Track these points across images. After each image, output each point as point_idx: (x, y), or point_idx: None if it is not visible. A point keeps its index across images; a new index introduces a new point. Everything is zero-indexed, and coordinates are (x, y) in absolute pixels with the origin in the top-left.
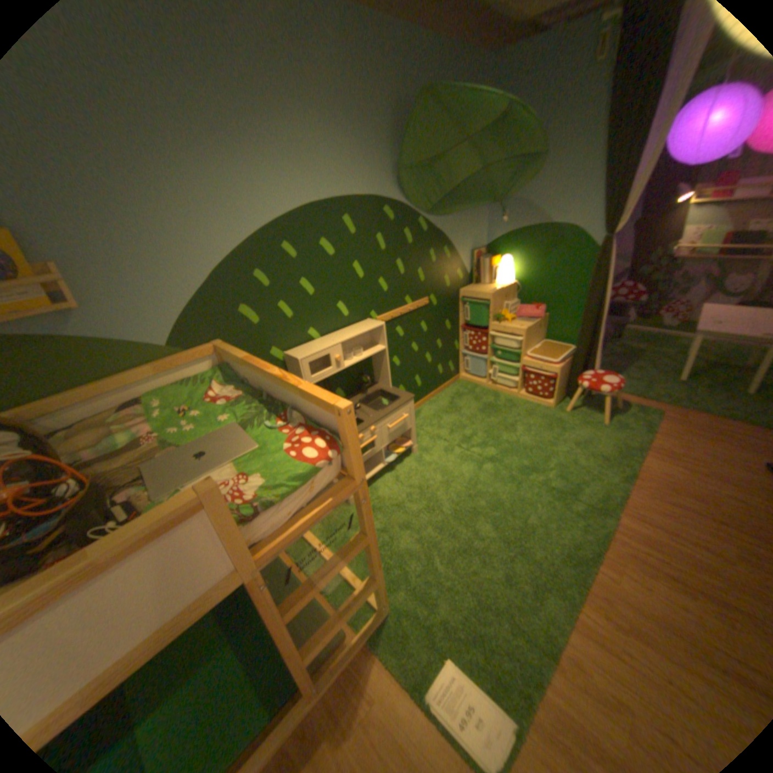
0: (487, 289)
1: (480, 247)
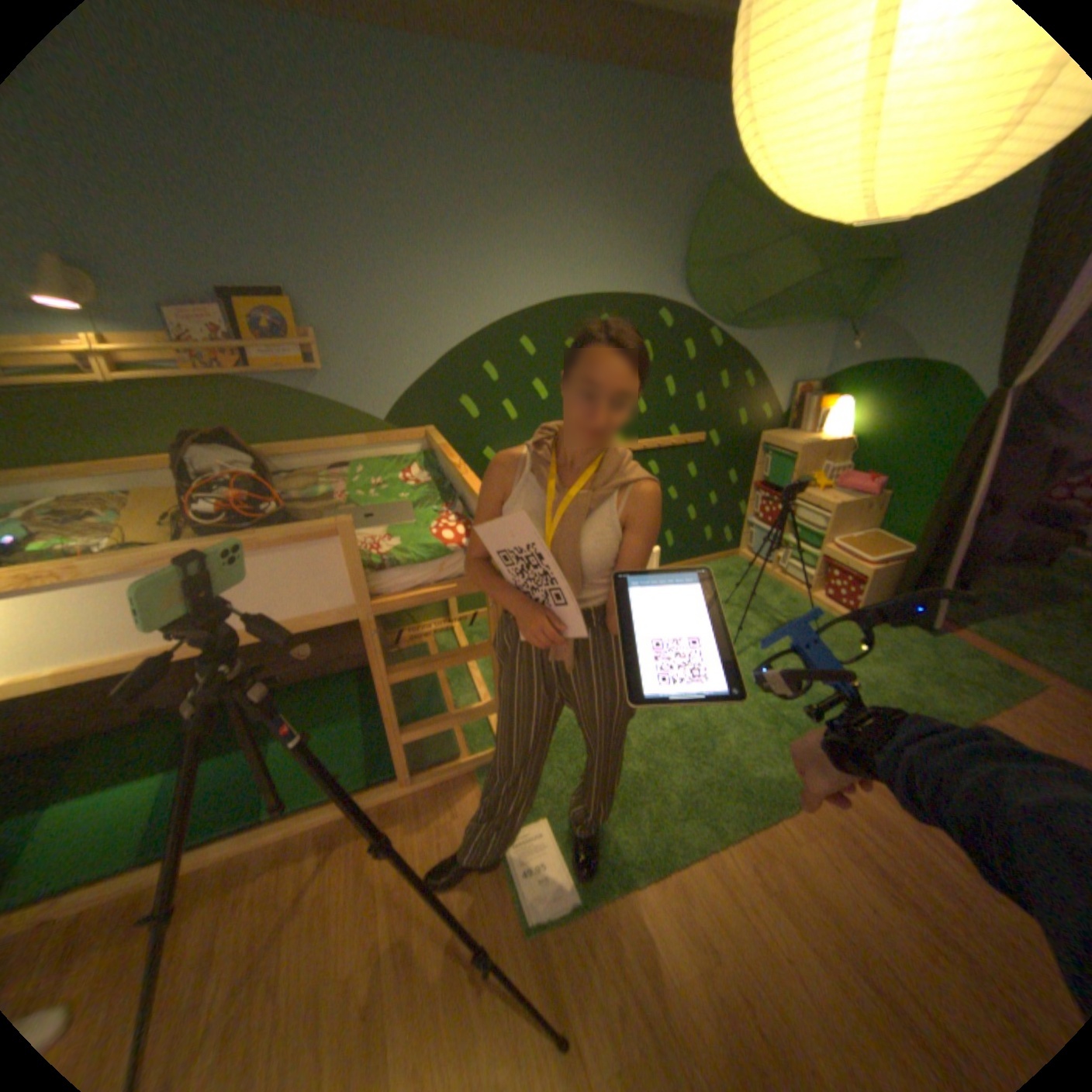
0: (803, 440)
1: (813, 381)
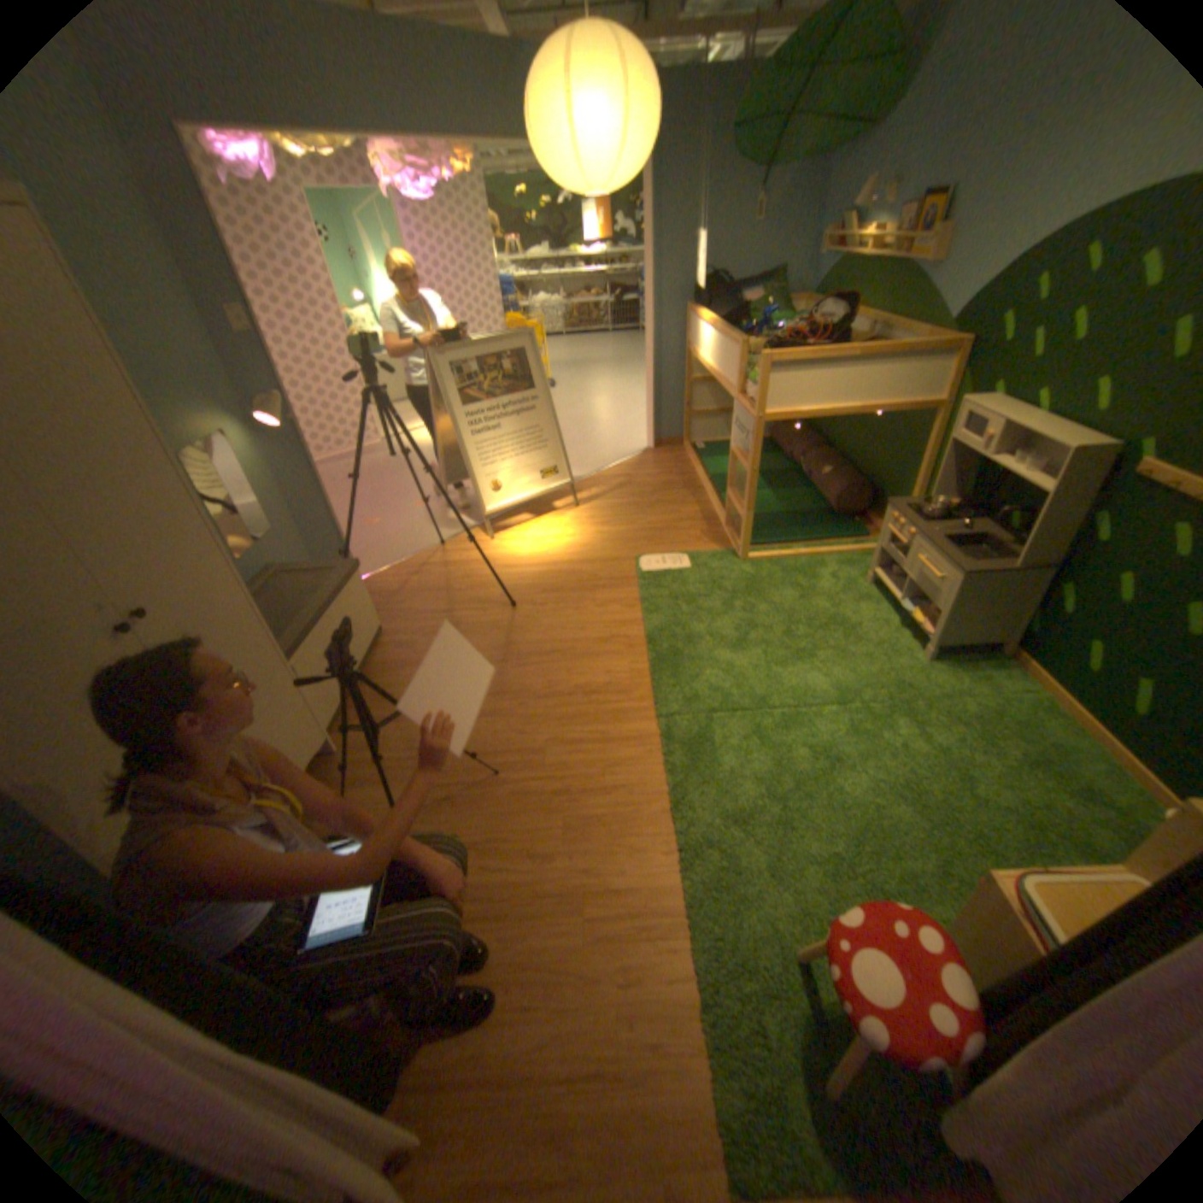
0: None
1: None
